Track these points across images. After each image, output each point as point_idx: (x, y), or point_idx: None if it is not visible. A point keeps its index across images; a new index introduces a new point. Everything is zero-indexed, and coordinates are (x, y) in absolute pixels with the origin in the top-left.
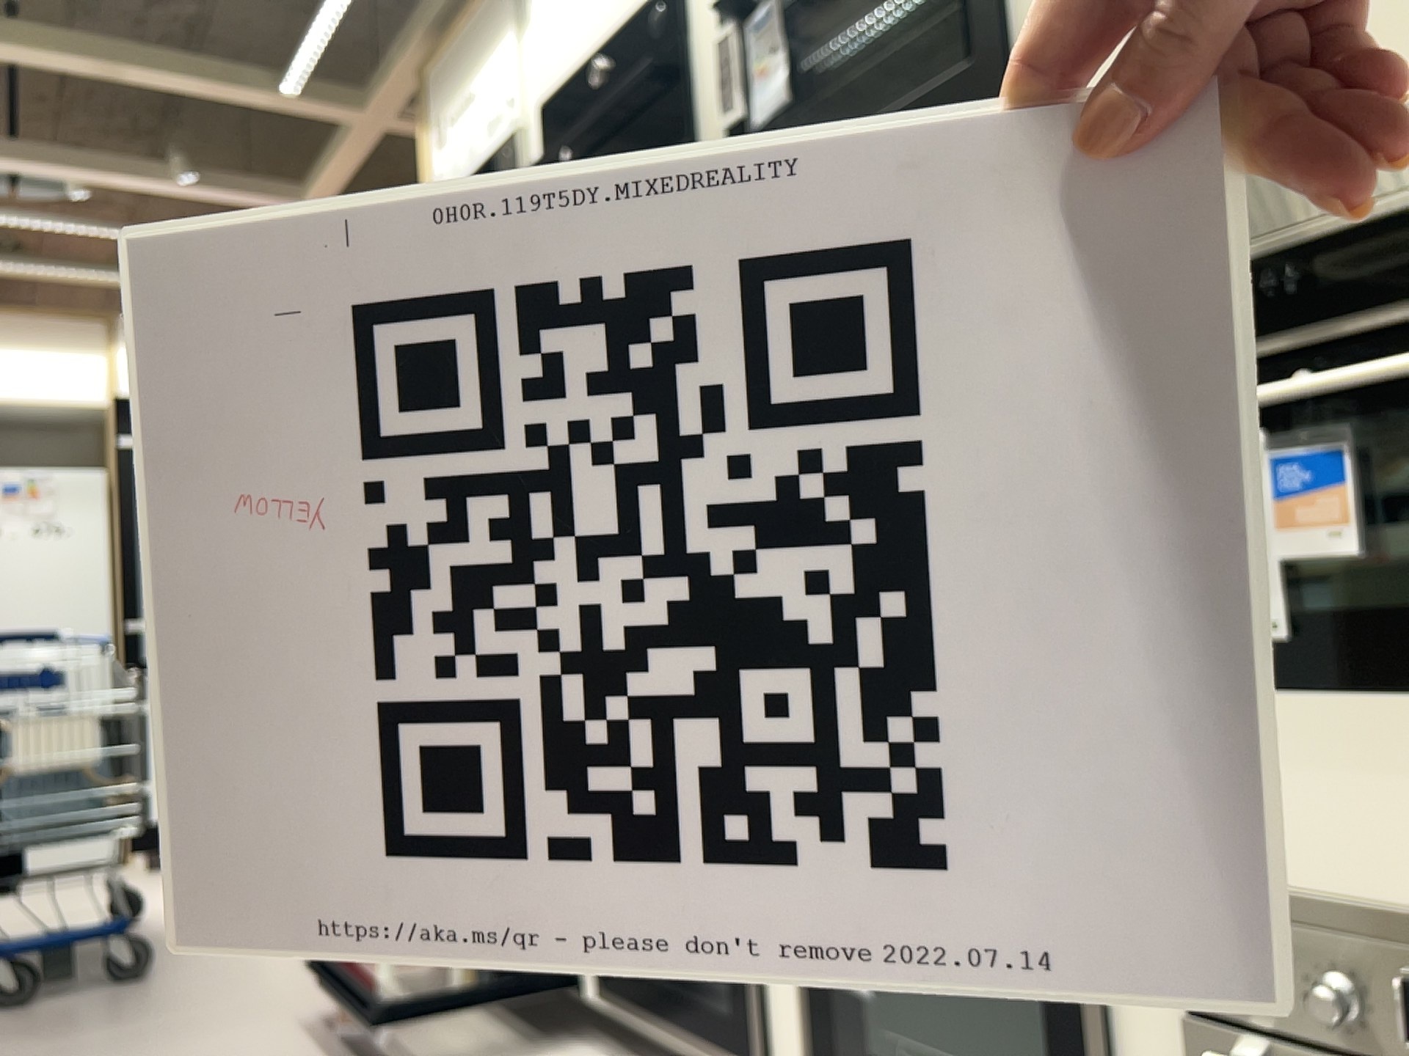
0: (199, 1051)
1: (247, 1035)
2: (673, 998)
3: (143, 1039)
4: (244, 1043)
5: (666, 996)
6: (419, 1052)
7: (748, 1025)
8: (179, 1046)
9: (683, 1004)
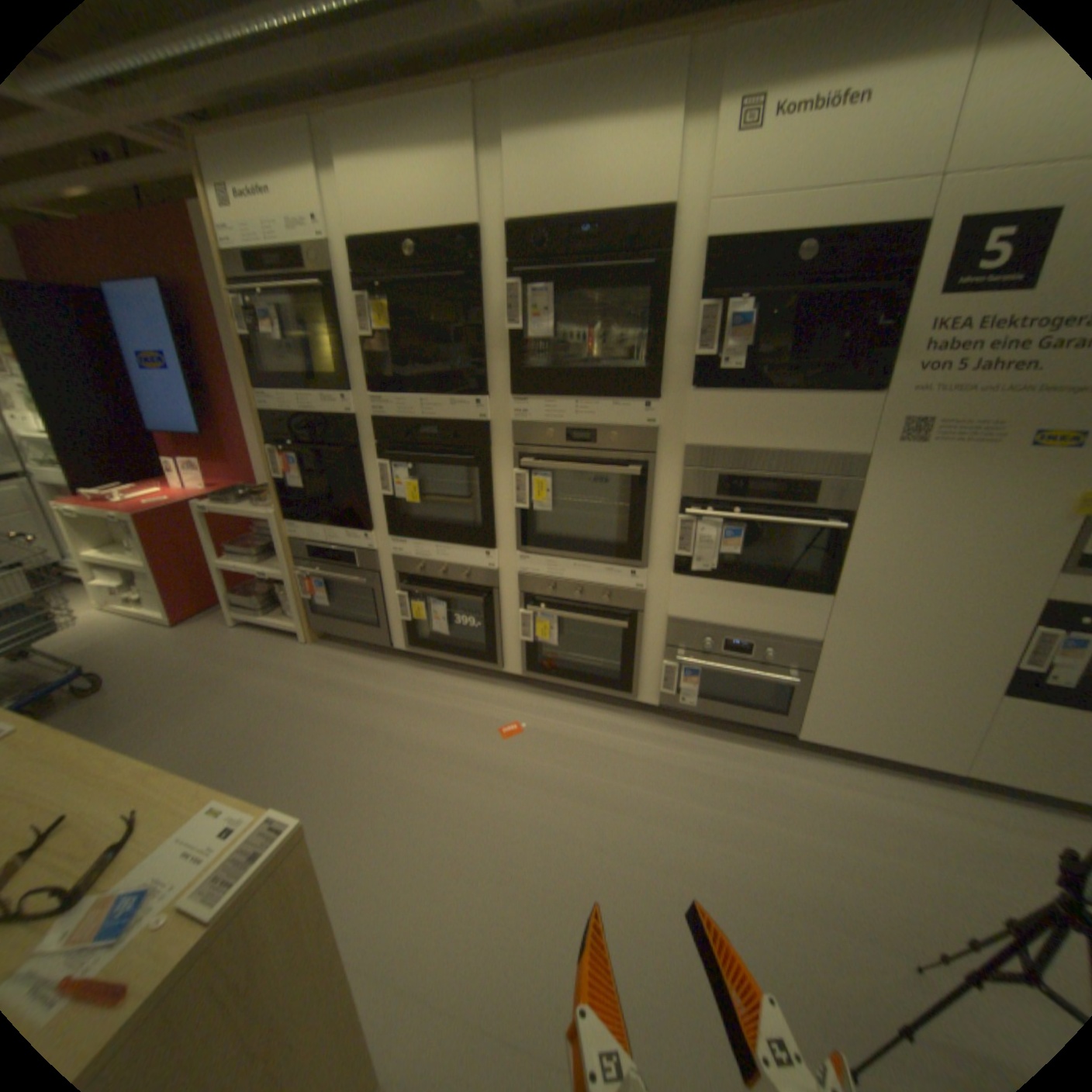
0: (203, 719)
1: (221, 703)
2: (451, 648)
3: (157, 723)
4: (225, 707)
5: (447, 647)
6: (324, 686)
7: (493, 654)
8: (187, 720)
9: (457, 649)
